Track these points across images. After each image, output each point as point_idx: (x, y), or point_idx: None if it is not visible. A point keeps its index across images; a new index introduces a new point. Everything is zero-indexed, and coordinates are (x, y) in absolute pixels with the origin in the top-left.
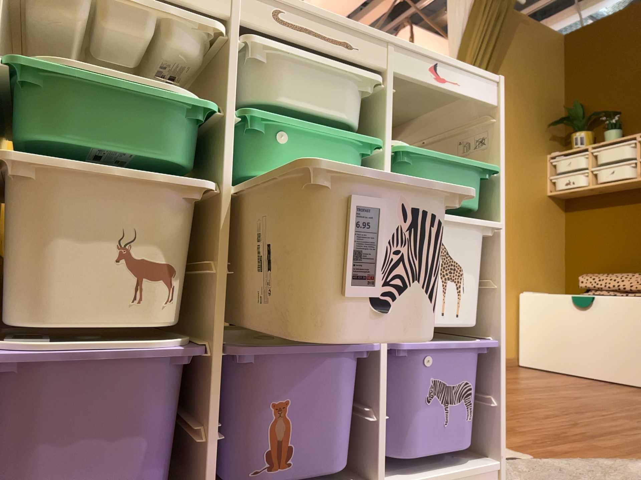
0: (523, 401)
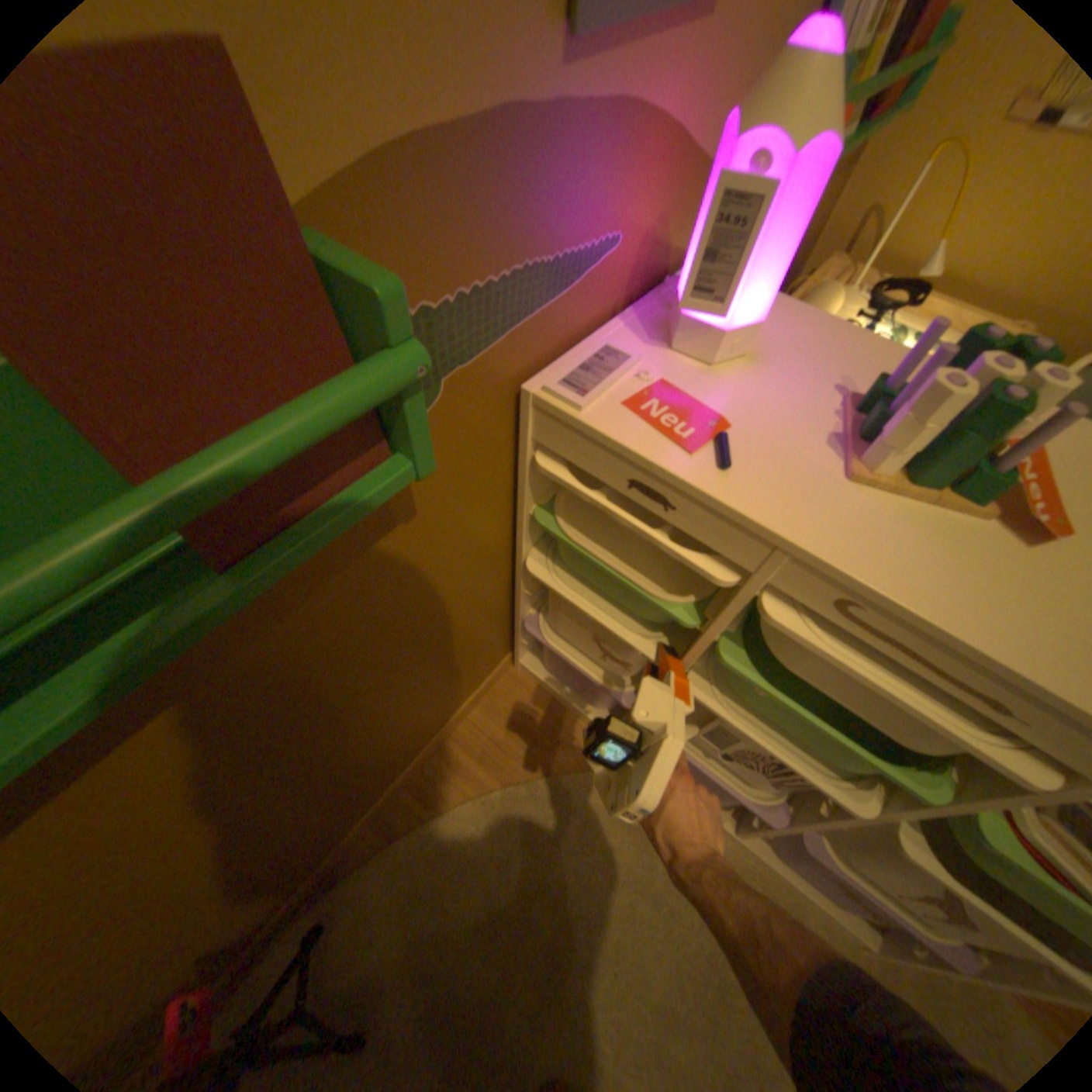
0: None
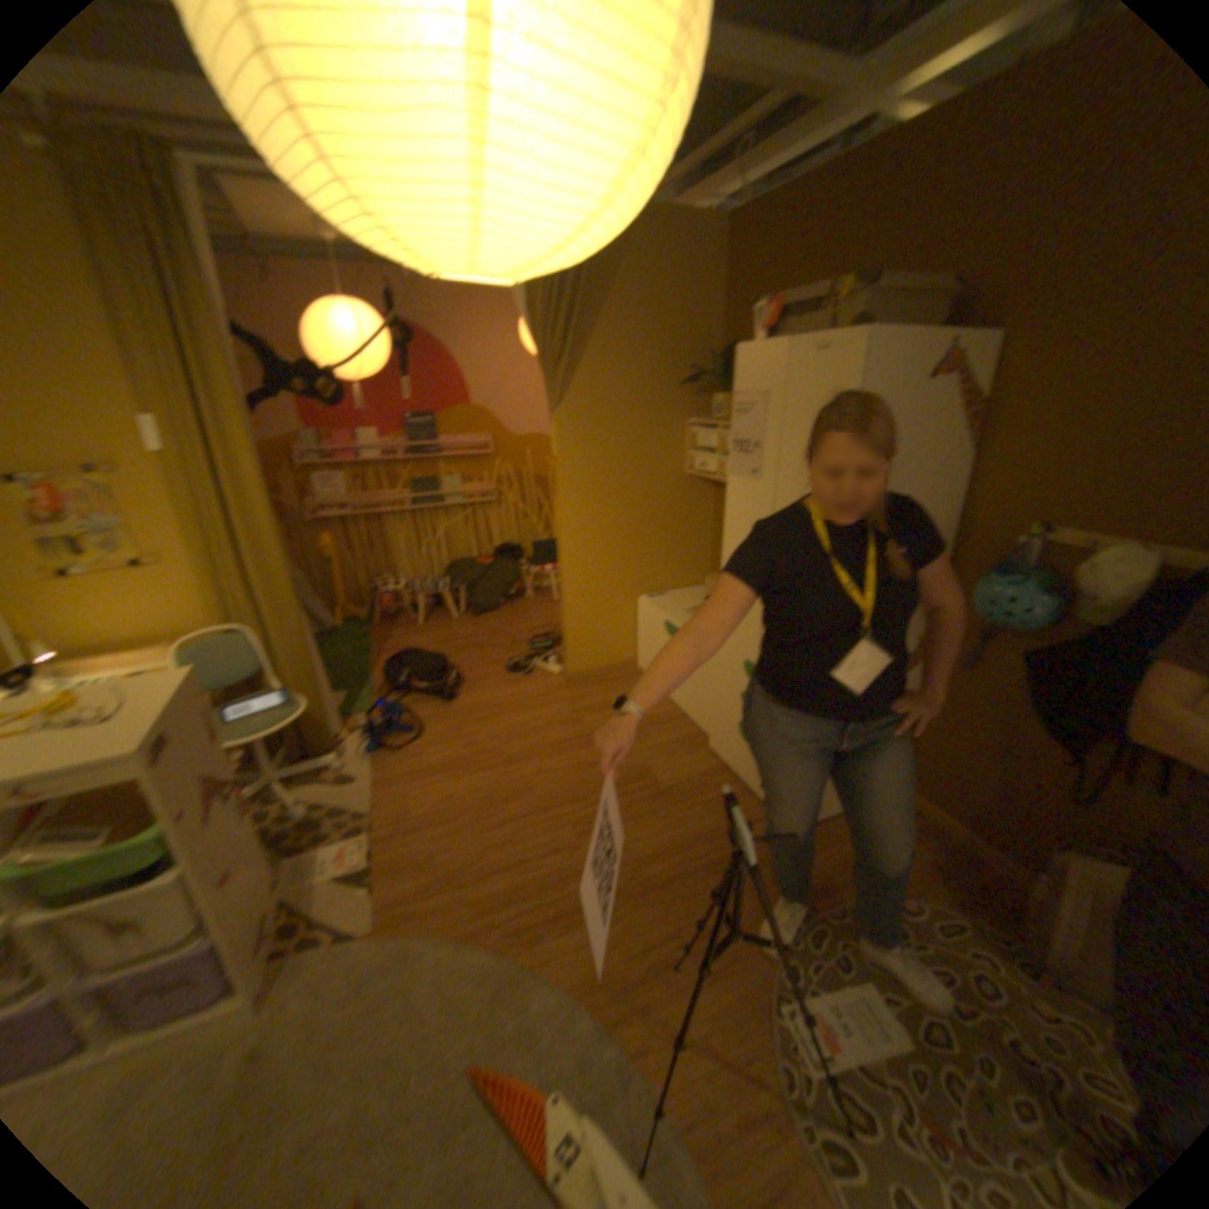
0: (519, 787)
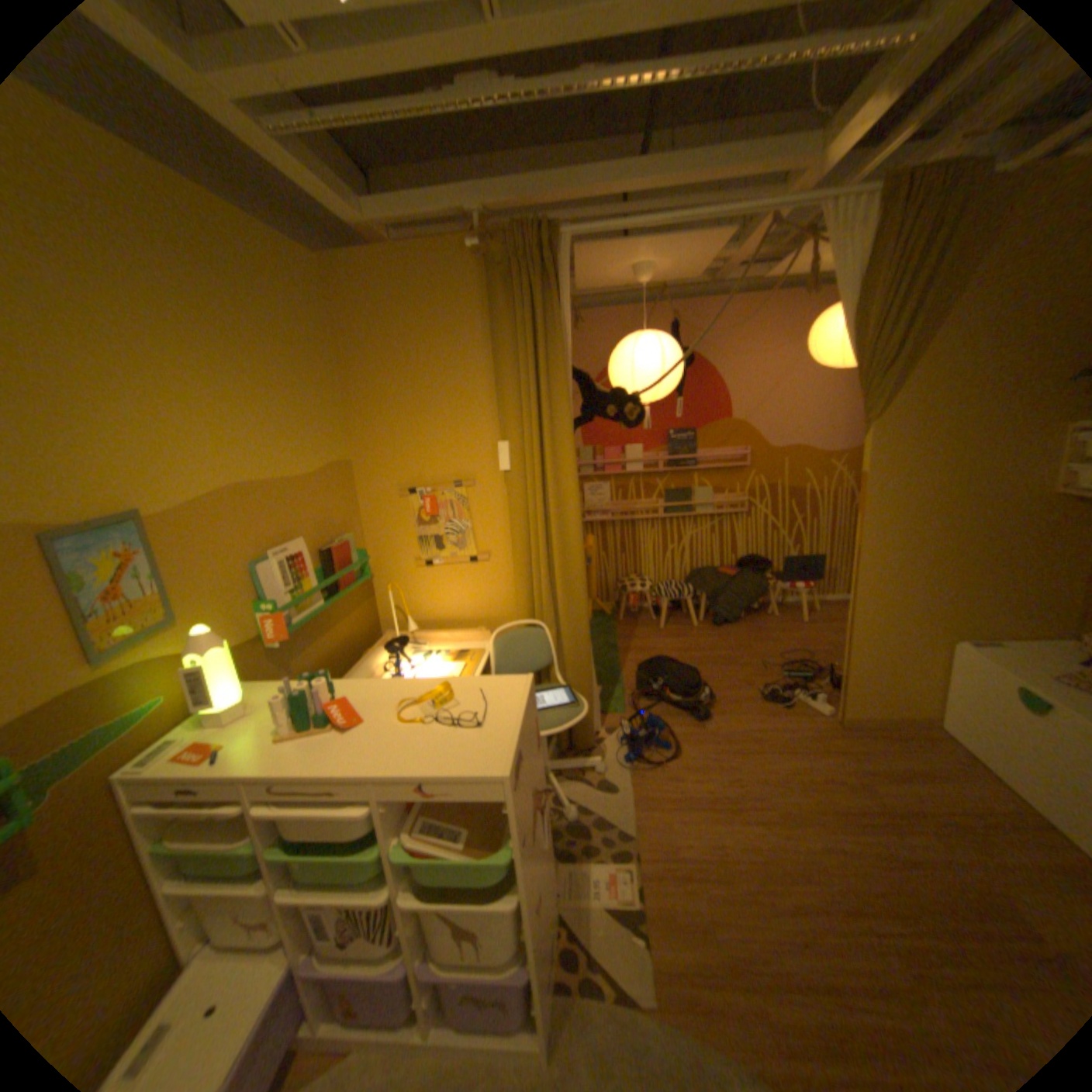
0: (811, 863)
